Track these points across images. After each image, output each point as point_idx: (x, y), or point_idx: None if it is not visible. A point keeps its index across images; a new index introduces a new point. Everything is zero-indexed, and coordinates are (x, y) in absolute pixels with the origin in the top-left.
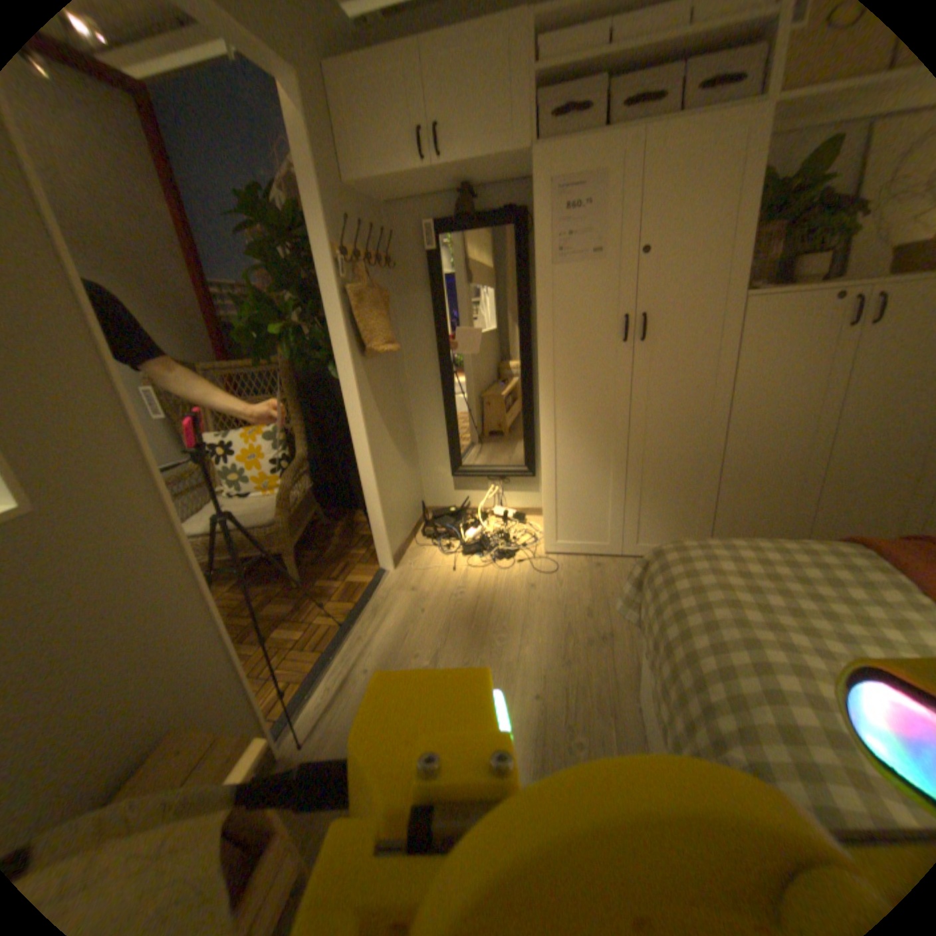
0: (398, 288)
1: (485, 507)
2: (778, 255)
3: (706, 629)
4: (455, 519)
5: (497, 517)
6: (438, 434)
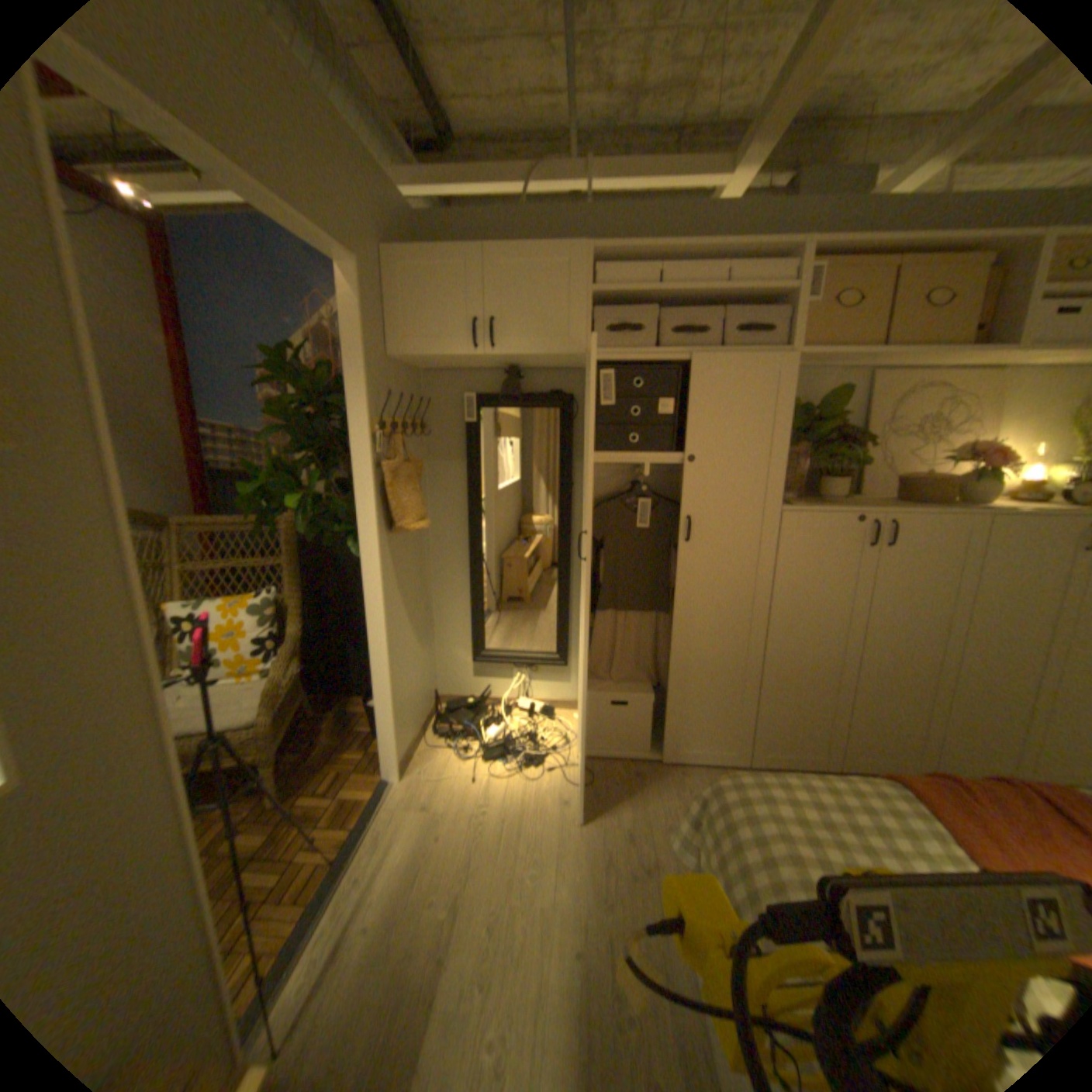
0: (430, 457)
1: (509, 701)
2: (804, 472)
3: (774, 895)
4: (475, 716)
5: (523, 713)
6: (461, 615)
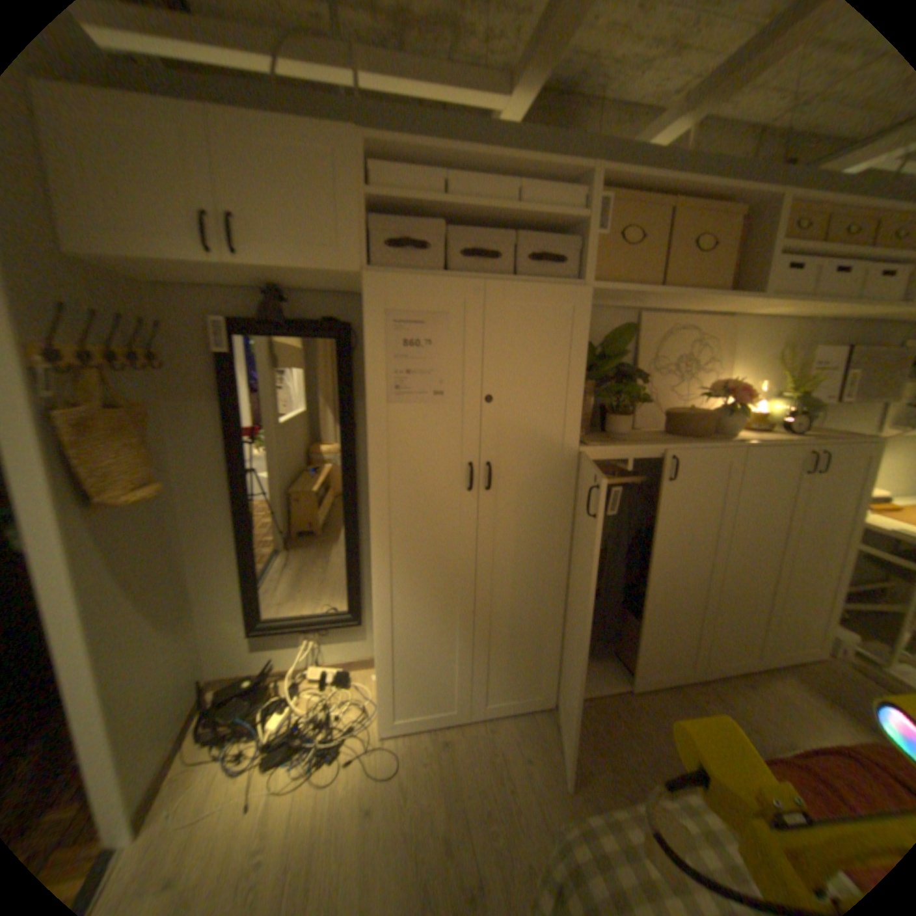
0: (166, 395)
1: (295, 671)
2: (588, 408)
3: None
4: (250, 705)
5: (311, 686)
6: (226, 584)
